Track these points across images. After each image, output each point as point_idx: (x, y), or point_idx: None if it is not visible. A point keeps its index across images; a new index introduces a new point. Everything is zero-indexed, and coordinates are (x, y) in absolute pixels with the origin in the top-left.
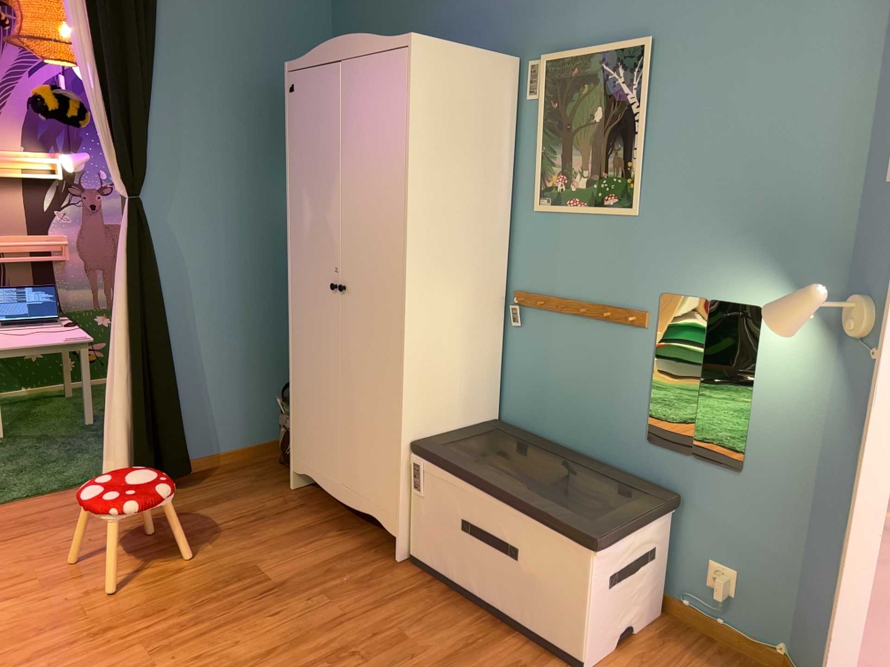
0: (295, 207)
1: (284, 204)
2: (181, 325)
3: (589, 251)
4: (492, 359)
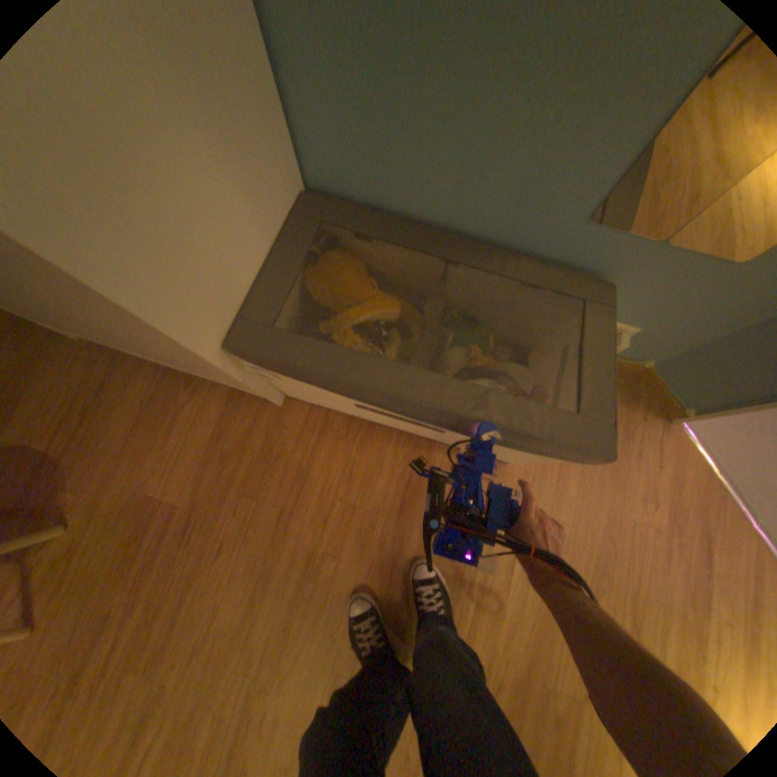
0: None
1: None
2: None
3: None
4: (259, 81)
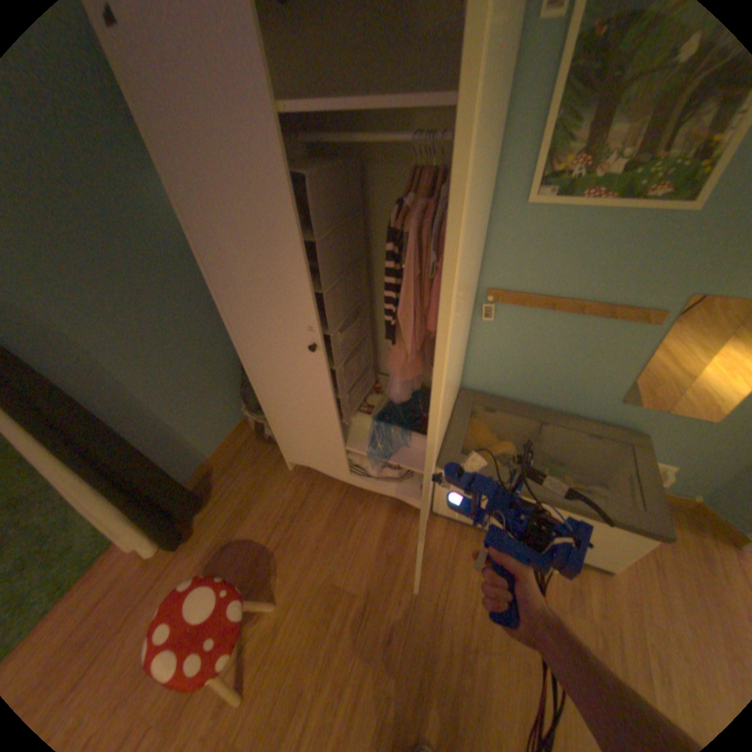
0: (209, 247)
1: (150, 210)
2: (112, 399)
3: (604, 247)
4: (465, 351)
